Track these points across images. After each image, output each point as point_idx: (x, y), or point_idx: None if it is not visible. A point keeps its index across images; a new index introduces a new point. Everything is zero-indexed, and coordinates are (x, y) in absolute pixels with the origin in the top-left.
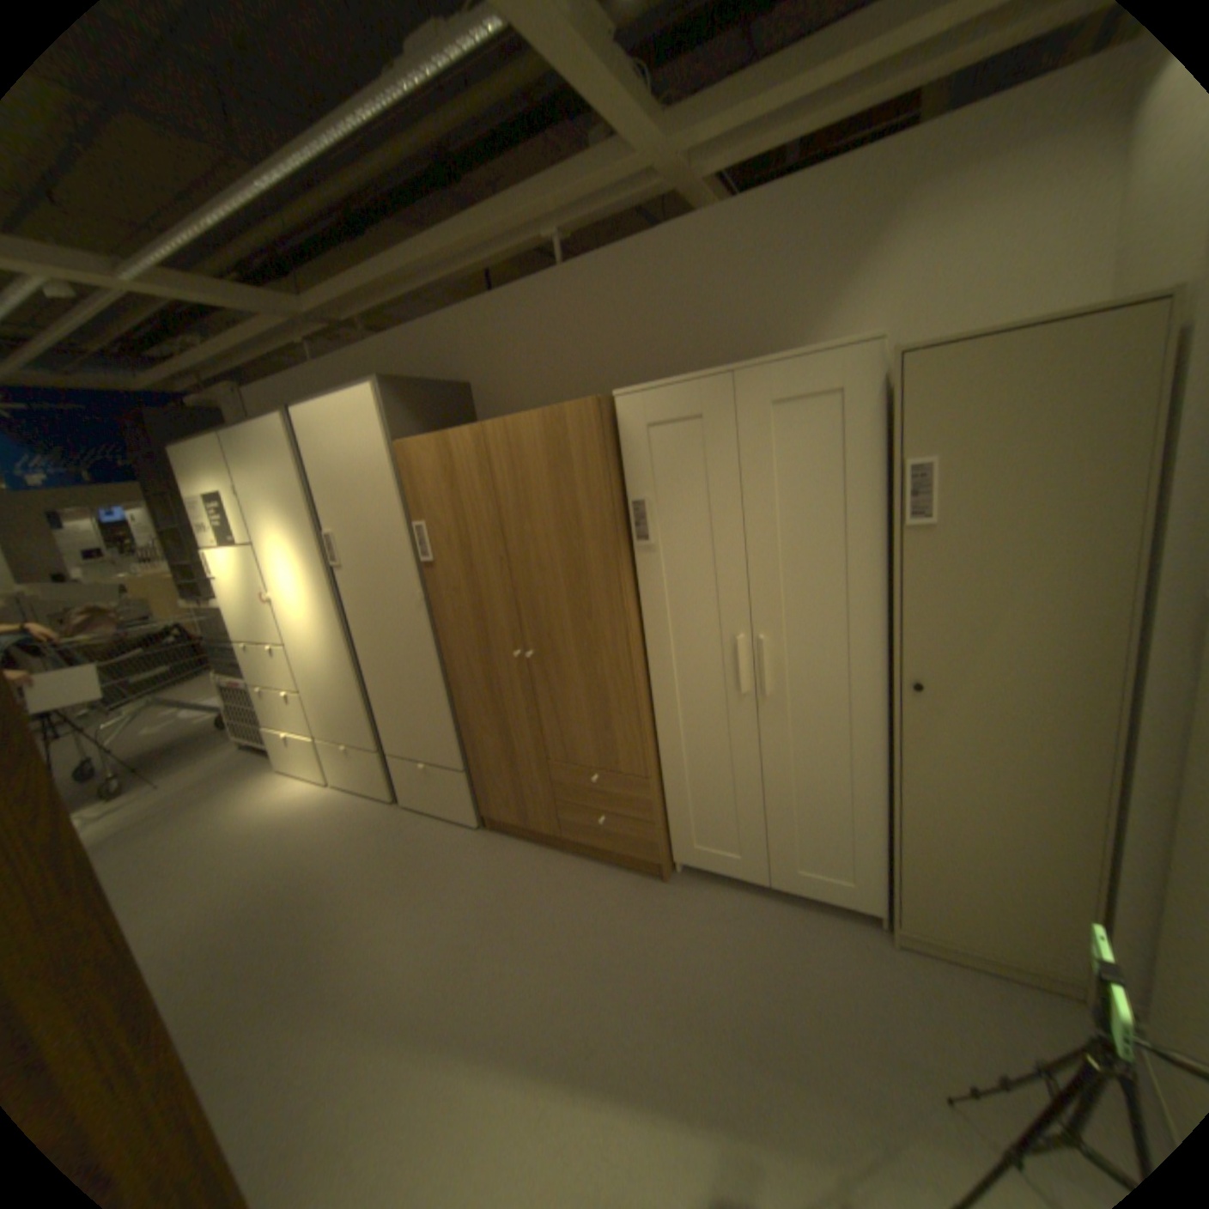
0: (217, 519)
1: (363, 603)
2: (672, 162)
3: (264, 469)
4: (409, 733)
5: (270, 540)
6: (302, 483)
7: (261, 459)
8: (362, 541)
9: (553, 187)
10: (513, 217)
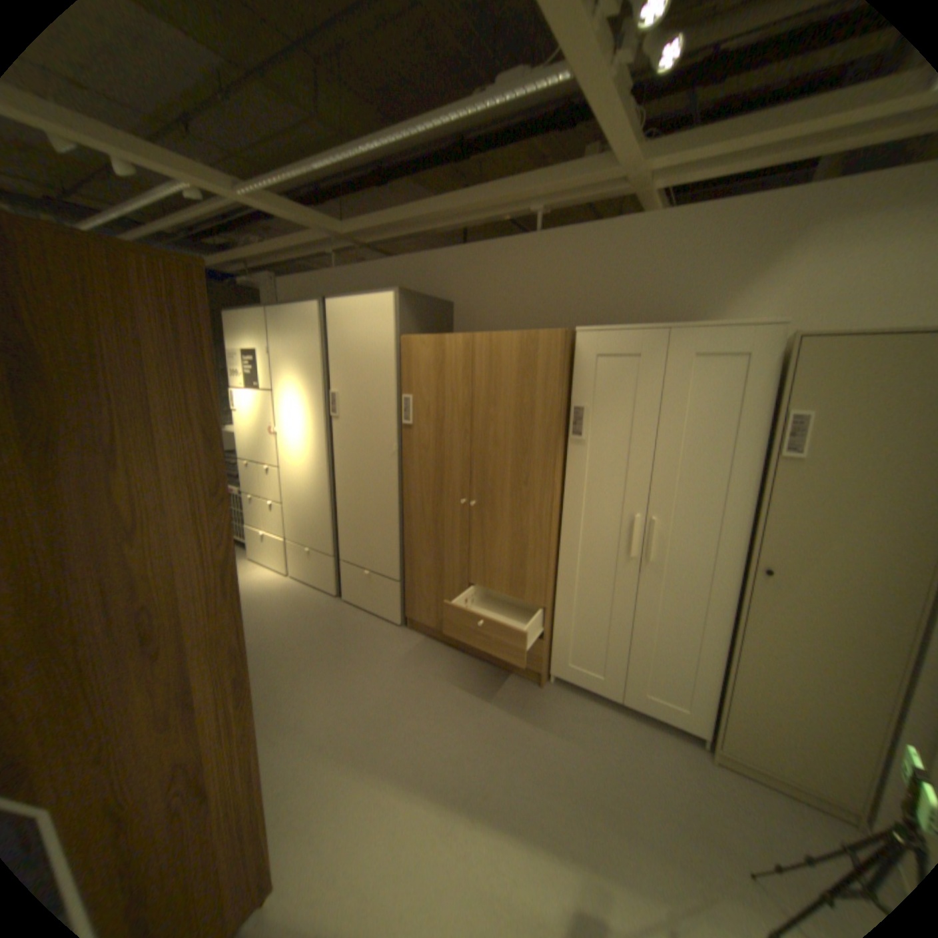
0: (249, 369)
1: (349, 447)
2: (641, 176)
3: (295, 340)
4: (363, 547)
5: (287, 390)
6: (322, 354)
7: (295, 332)
8: (360, 402)
9: (552, 180)
10: (512, 194)
